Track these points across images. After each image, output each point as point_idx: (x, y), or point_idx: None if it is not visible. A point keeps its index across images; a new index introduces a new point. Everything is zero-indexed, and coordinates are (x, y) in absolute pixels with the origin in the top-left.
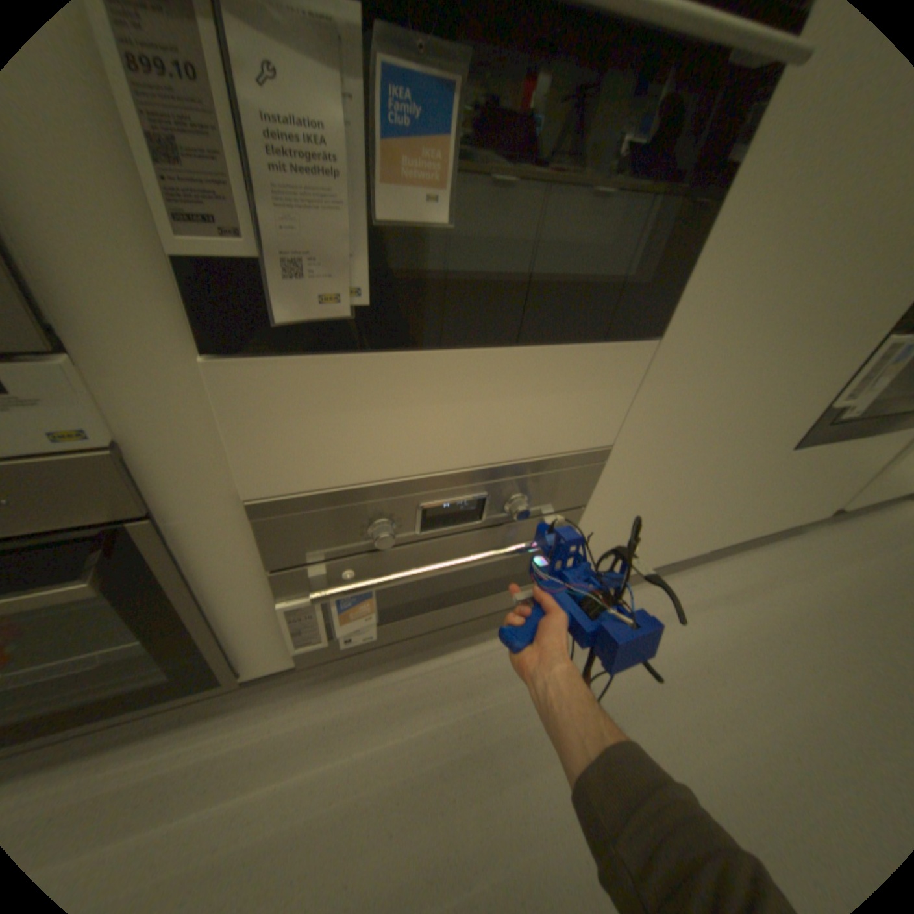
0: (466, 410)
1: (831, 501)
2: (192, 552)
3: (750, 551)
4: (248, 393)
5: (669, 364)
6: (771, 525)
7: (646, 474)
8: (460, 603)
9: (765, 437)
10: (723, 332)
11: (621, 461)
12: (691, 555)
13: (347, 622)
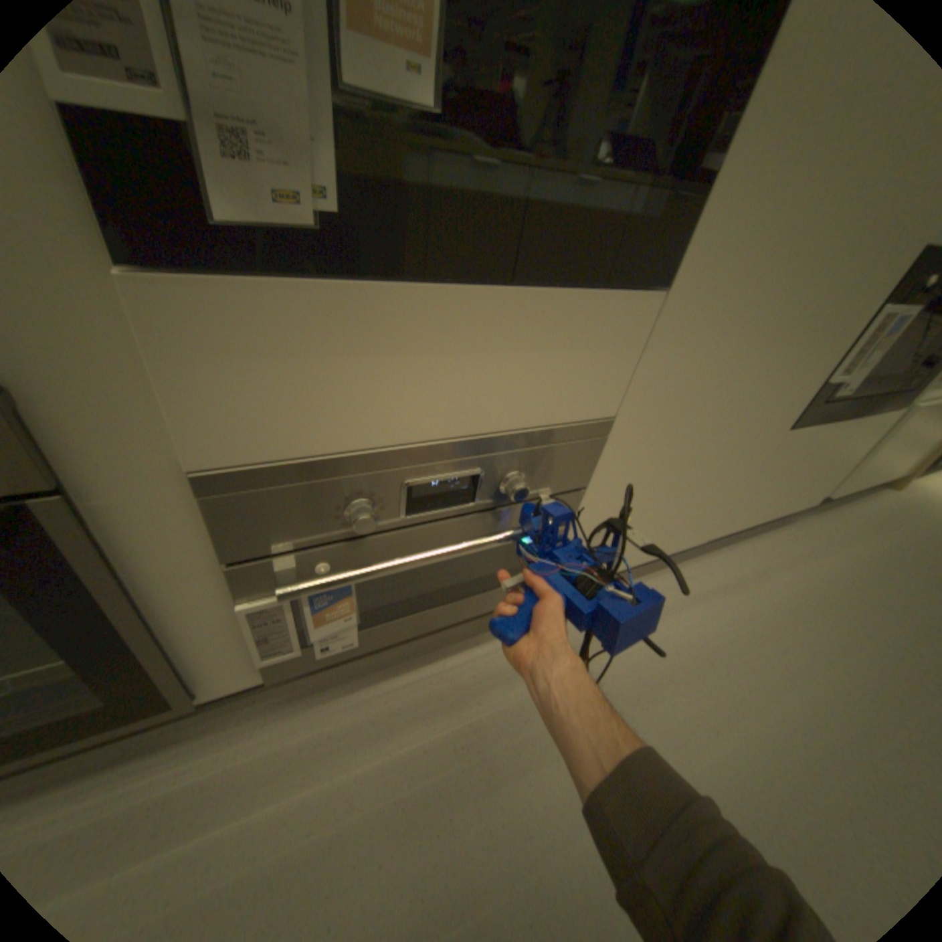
0: (457, 365)
1: (820, 487)
2: (126, 543)
3: (744, 542)
4: (184, 325)
5: (675, 322)
6: (764, 513)
7: (648, 452)
8: (451, 602)
9: (764, 414)
10: (731, 287)
11: (623, 436)
12: (688, 545)
13: (323, 627)
